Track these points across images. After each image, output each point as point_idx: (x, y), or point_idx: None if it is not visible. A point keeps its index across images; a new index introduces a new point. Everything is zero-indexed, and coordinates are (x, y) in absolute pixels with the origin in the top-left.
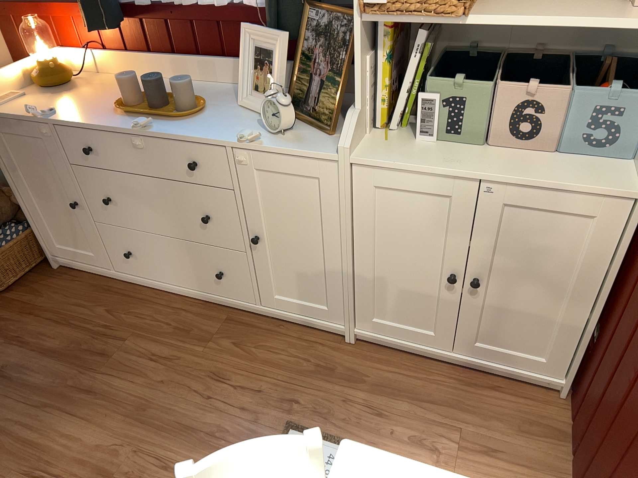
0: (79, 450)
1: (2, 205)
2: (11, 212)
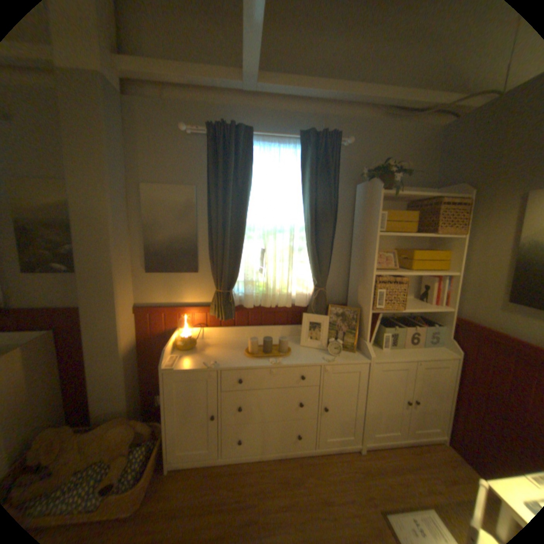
0: None
1: (124, 437)
2: (129, 441)
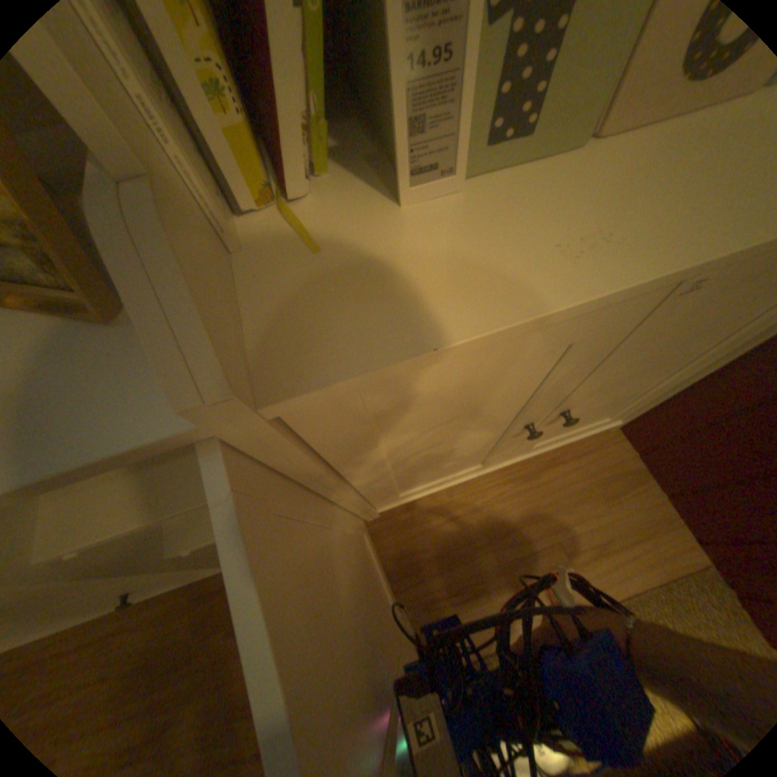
0: None
1: None
2: None
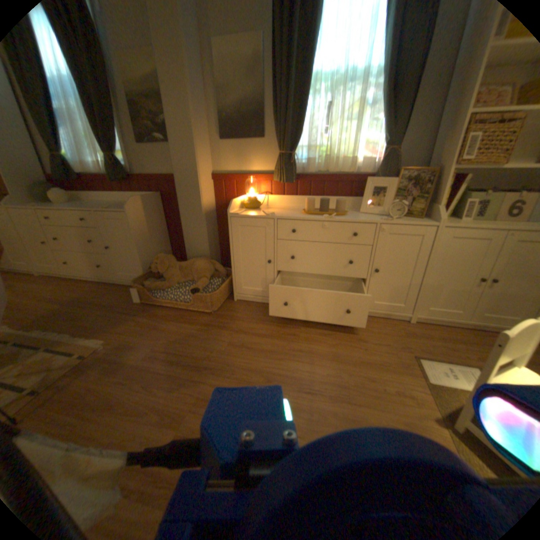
0: (317, 381)
1: (207, 267)
2: (211, 271)
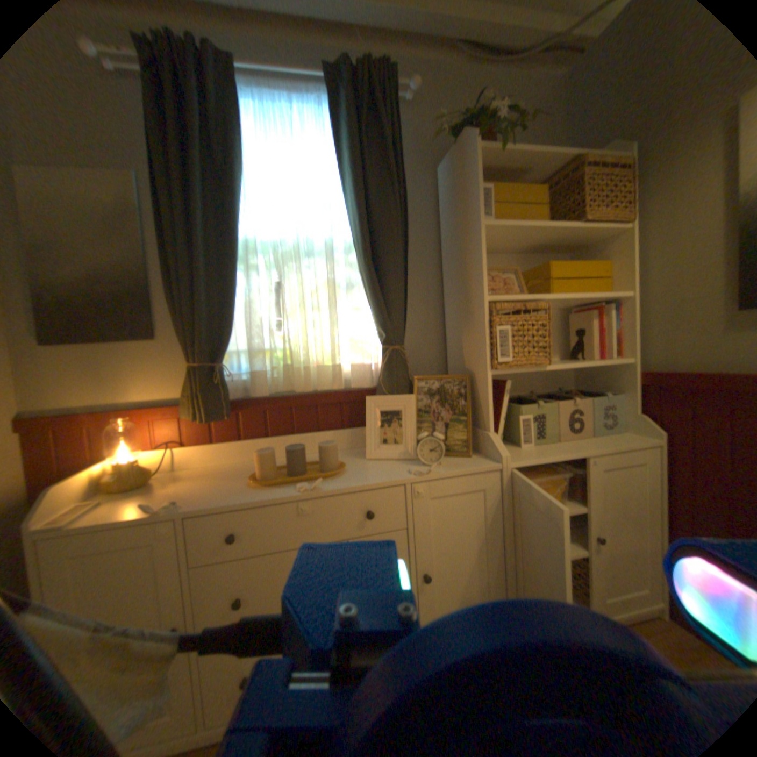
0: None
1: None
2: None
